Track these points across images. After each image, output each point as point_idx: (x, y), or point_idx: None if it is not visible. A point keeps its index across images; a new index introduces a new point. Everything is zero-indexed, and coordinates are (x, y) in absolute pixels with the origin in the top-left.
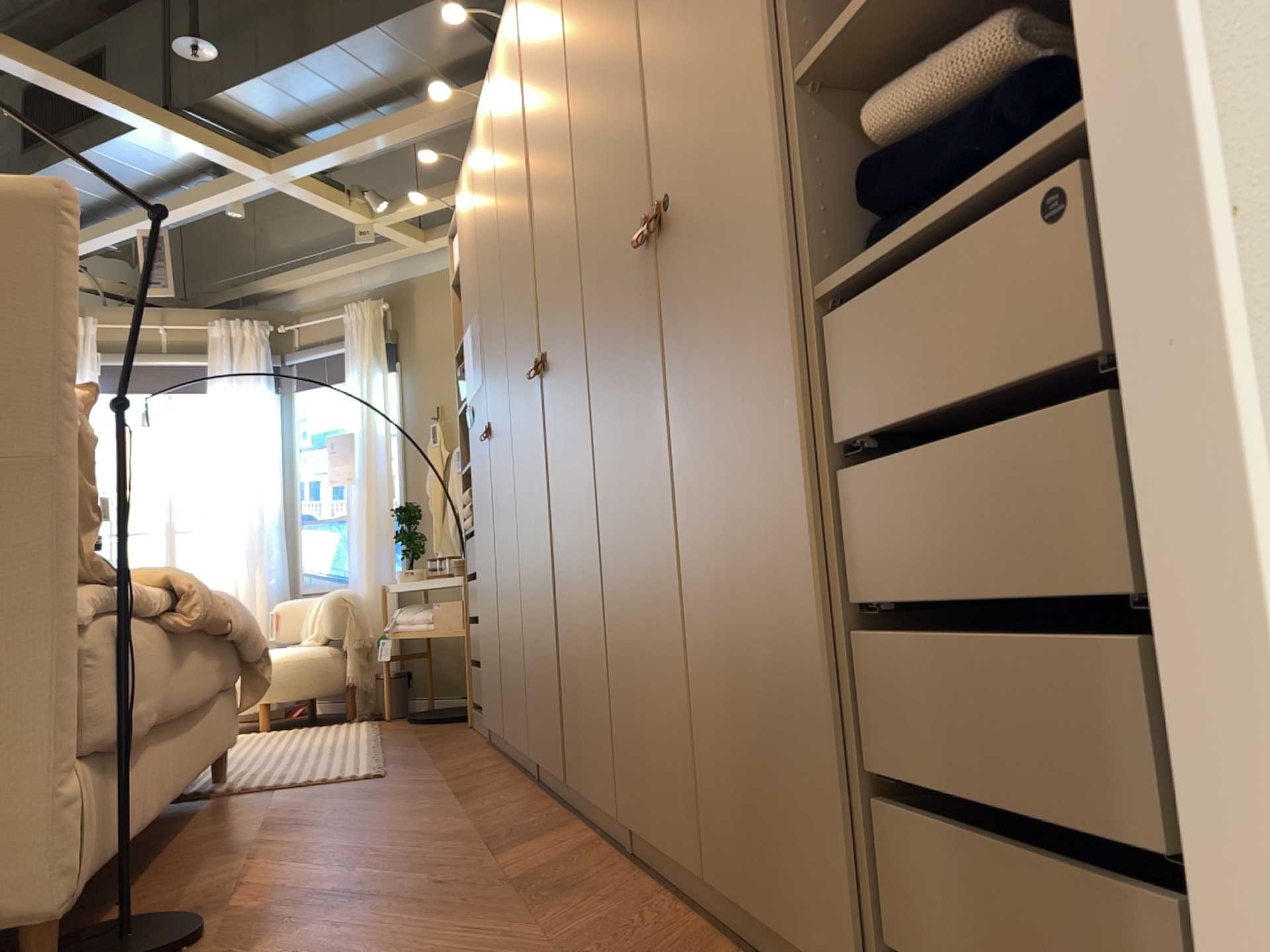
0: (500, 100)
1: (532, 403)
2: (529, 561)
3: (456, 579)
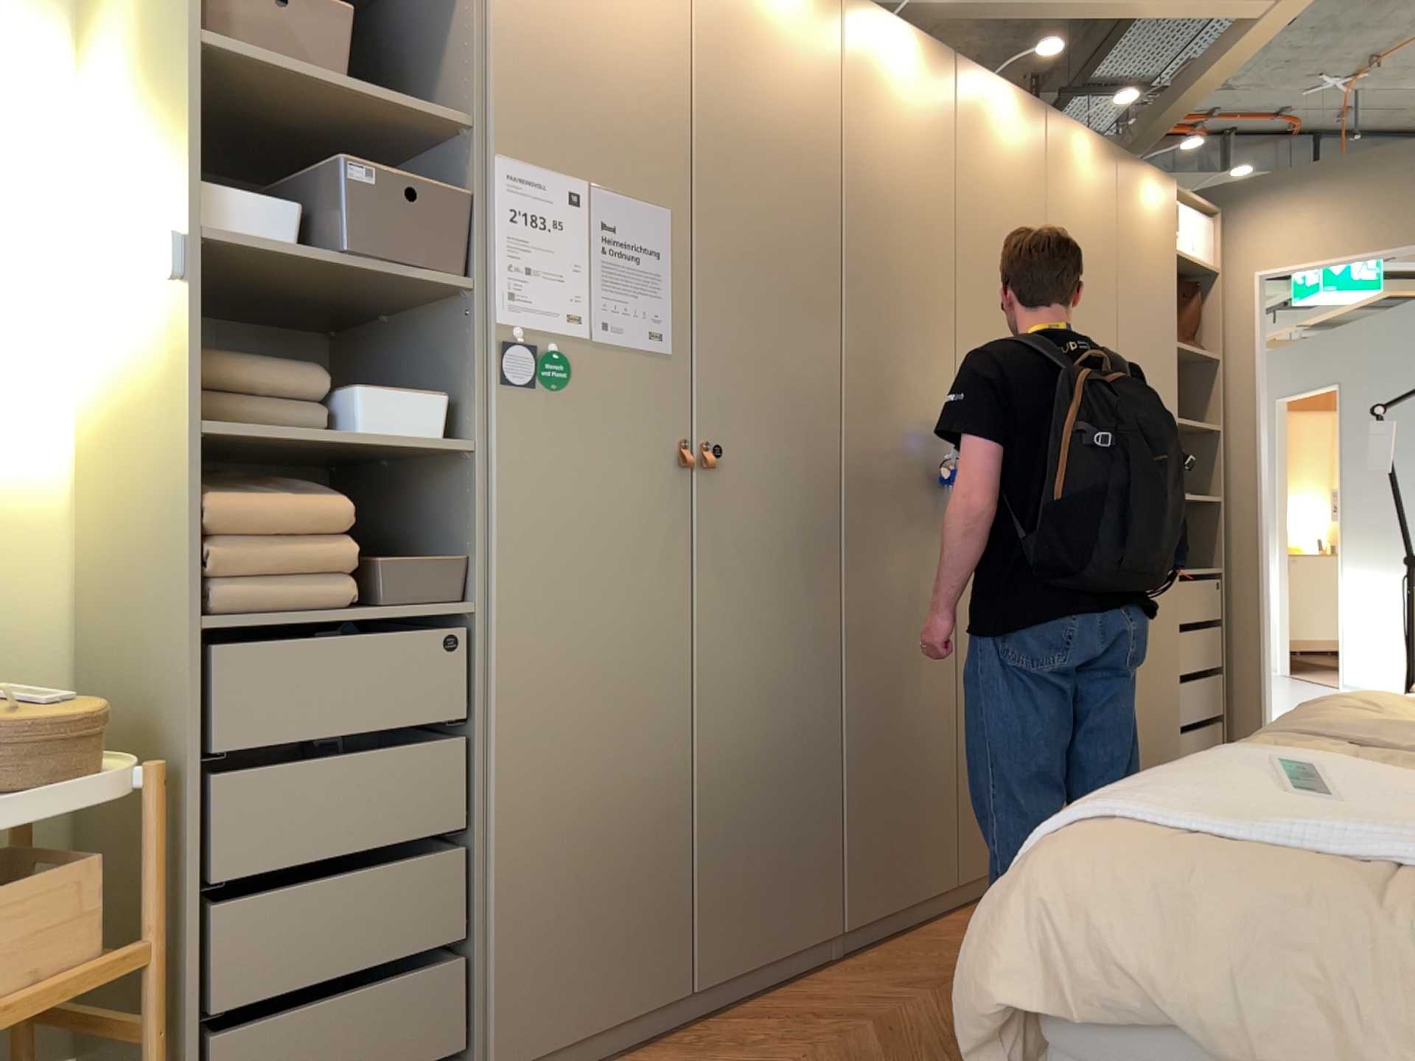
0: (874, 78)
1: (921, 498)
2: (875, 676)
3: (41, 788)
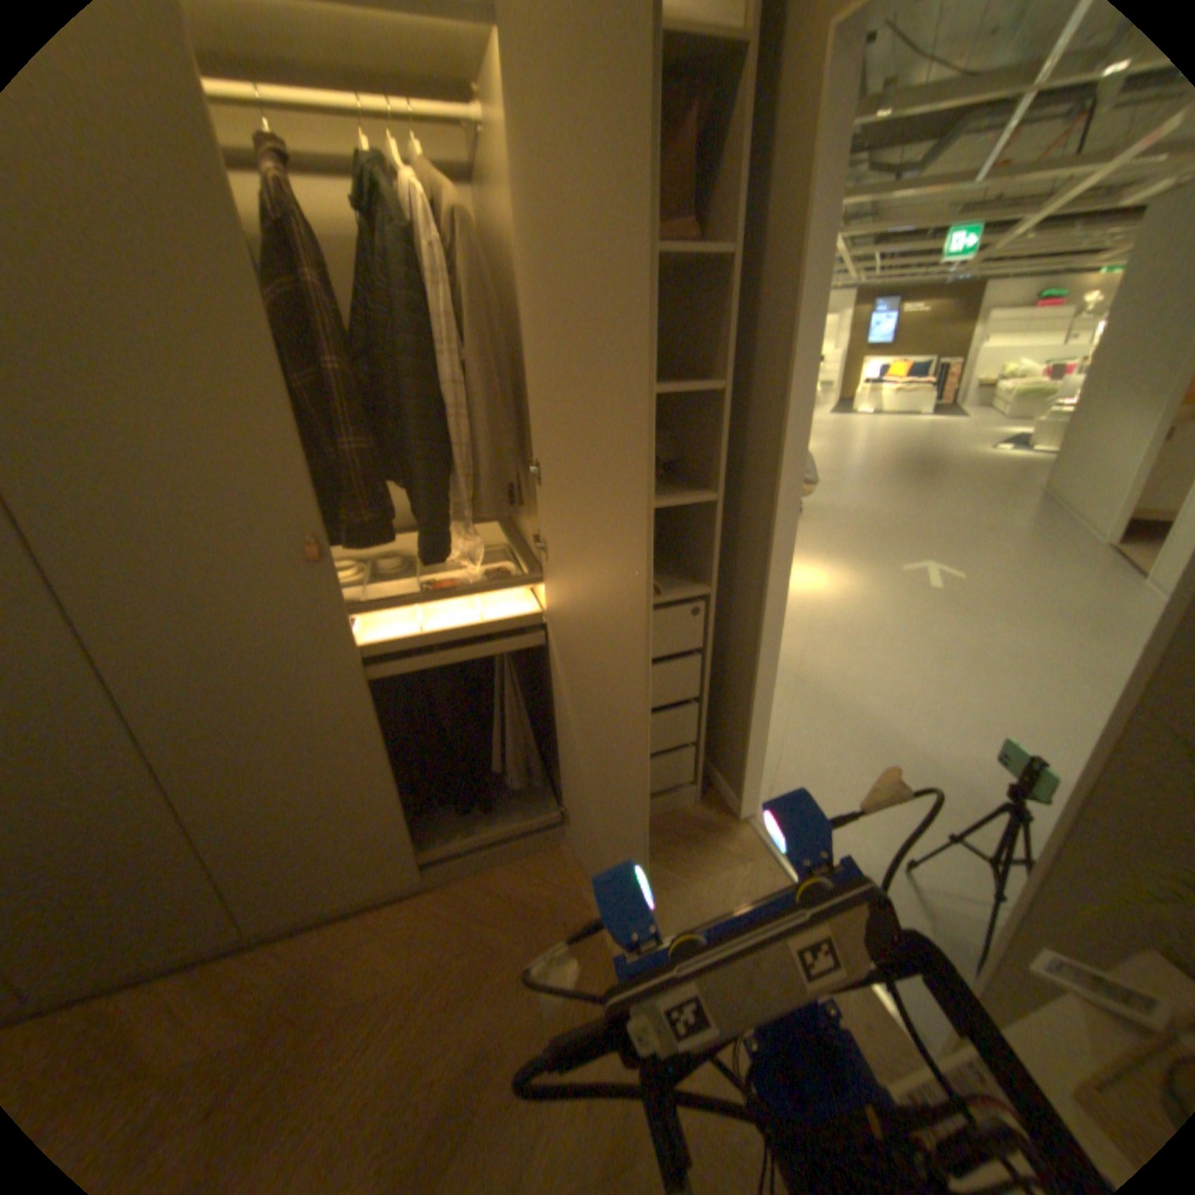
0: None
1: None
2: None
3: None
